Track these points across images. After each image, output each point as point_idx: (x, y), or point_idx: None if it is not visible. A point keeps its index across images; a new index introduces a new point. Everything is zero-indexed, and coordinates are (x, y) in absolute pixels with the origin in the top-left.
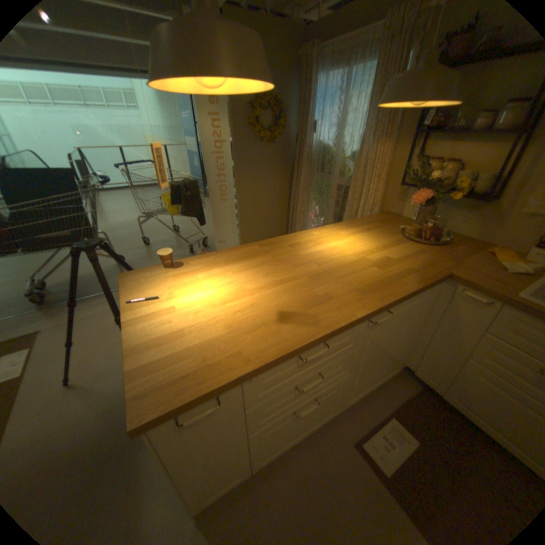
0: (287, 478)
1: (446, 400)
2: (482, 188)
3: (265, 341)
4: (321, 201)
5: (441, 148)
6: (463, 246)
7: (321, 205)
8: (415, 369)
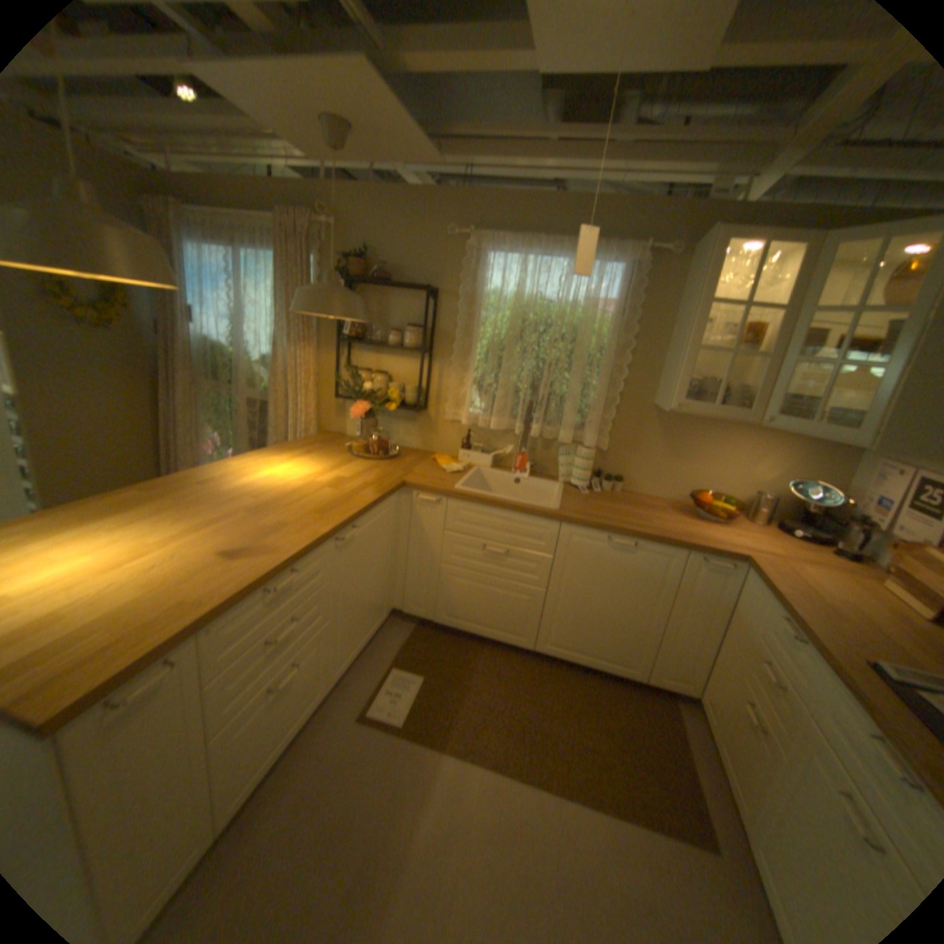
0: (273, 816)
1: (436, 623)
2: (410, 401)
3: (214, 583)
4: (221, 426)
5: (366, 361)
6: (410, 458)
7: (224, 432)
8: (401, 607)
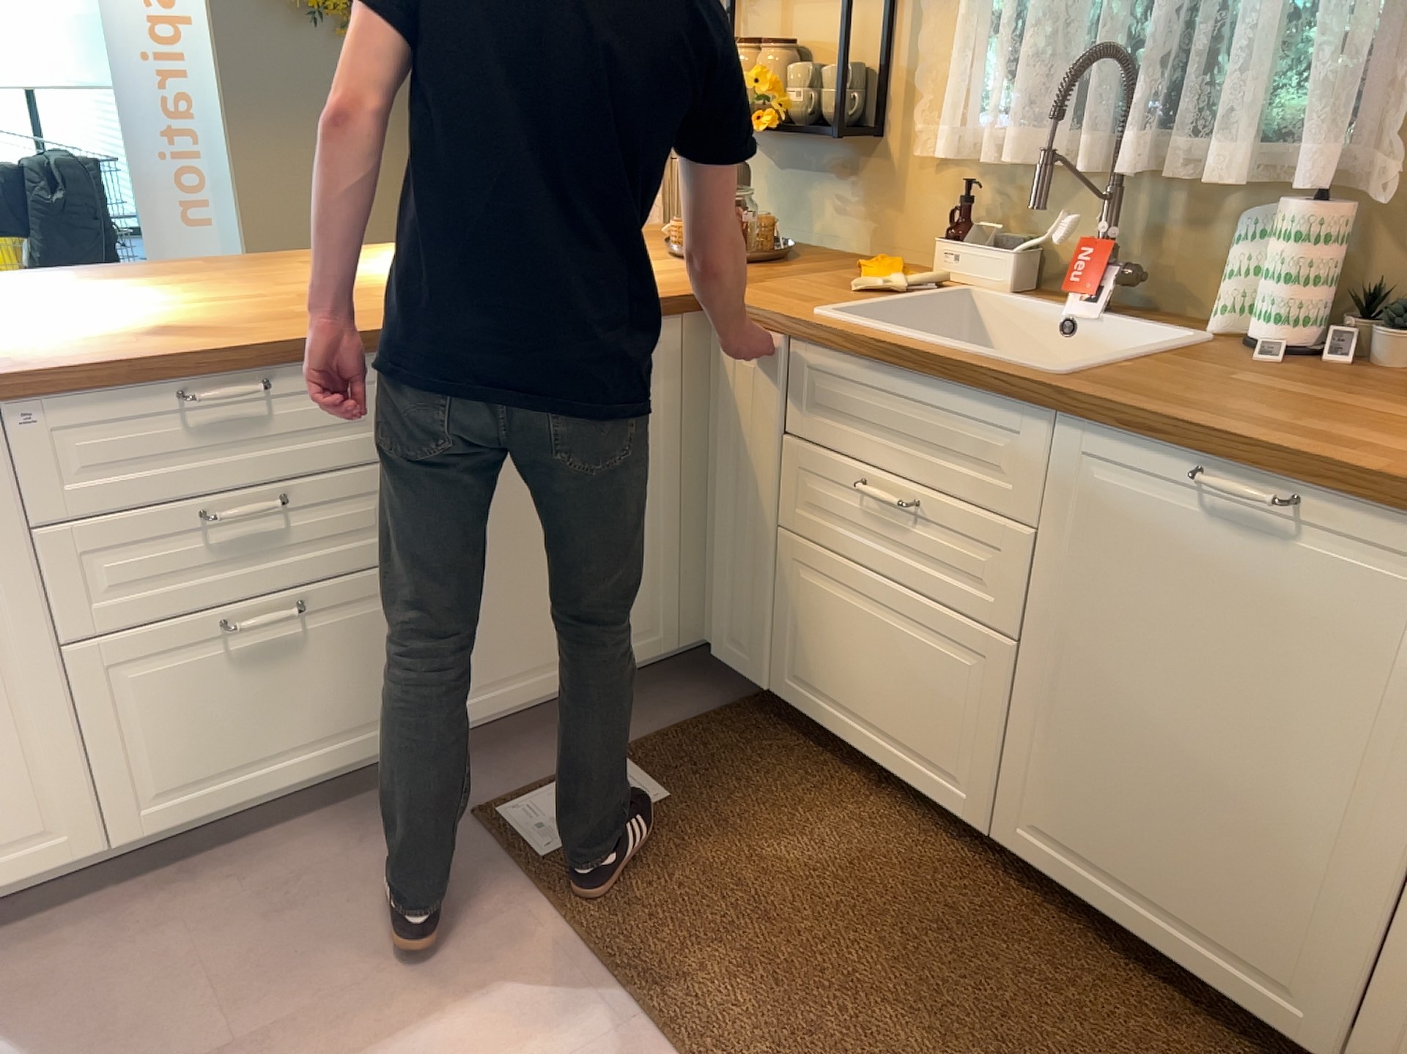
0: (234, 878)
1: (774, 692)
2: (830, 110)
3: (91, 351)
4: None
5: (763, 22)
6: (806, 264)
7: None
8: (716, 636)
